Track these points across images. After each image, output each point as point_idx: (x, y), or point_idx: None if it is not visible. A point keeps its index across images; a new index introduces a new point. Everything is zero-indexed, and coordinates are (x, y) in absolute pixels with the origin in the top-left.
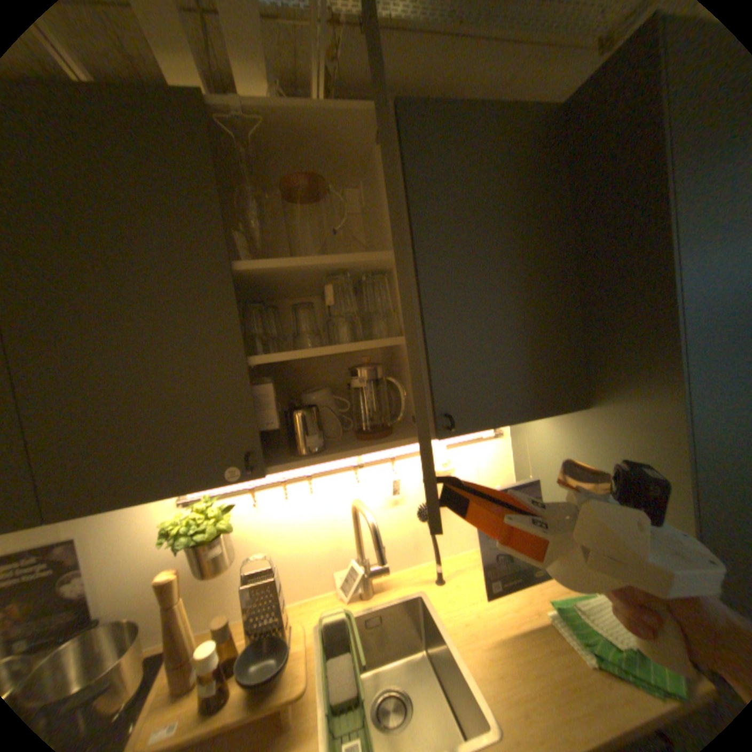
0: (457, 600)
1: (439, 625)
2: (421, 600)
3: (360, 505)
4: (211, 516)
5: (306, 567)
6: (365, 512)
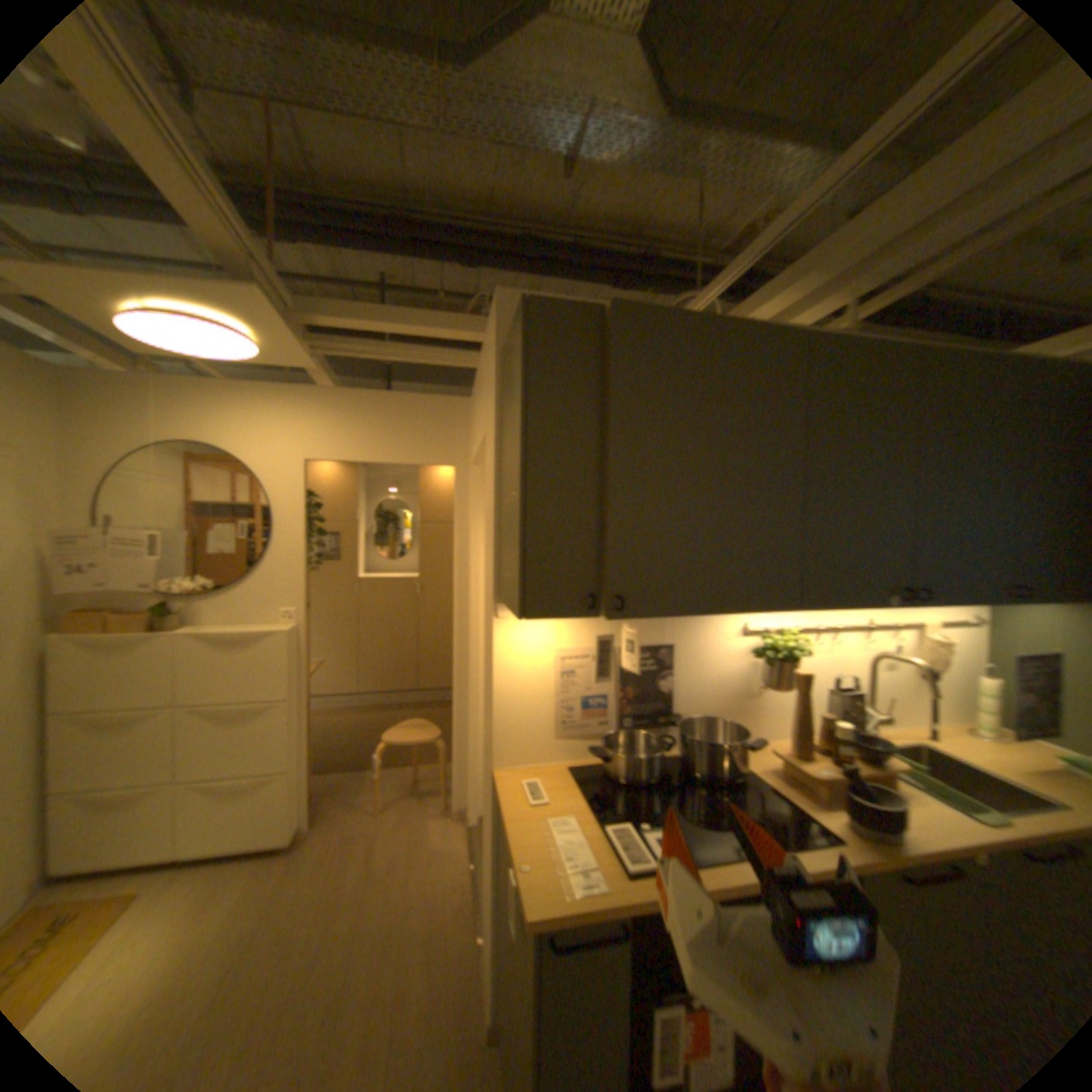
0: (962, 751)
1: (962, 761)
2: (923, 750)
3: (895, 656)
4: (803, 641)
5: (828, 706)
6: (910, 660)
